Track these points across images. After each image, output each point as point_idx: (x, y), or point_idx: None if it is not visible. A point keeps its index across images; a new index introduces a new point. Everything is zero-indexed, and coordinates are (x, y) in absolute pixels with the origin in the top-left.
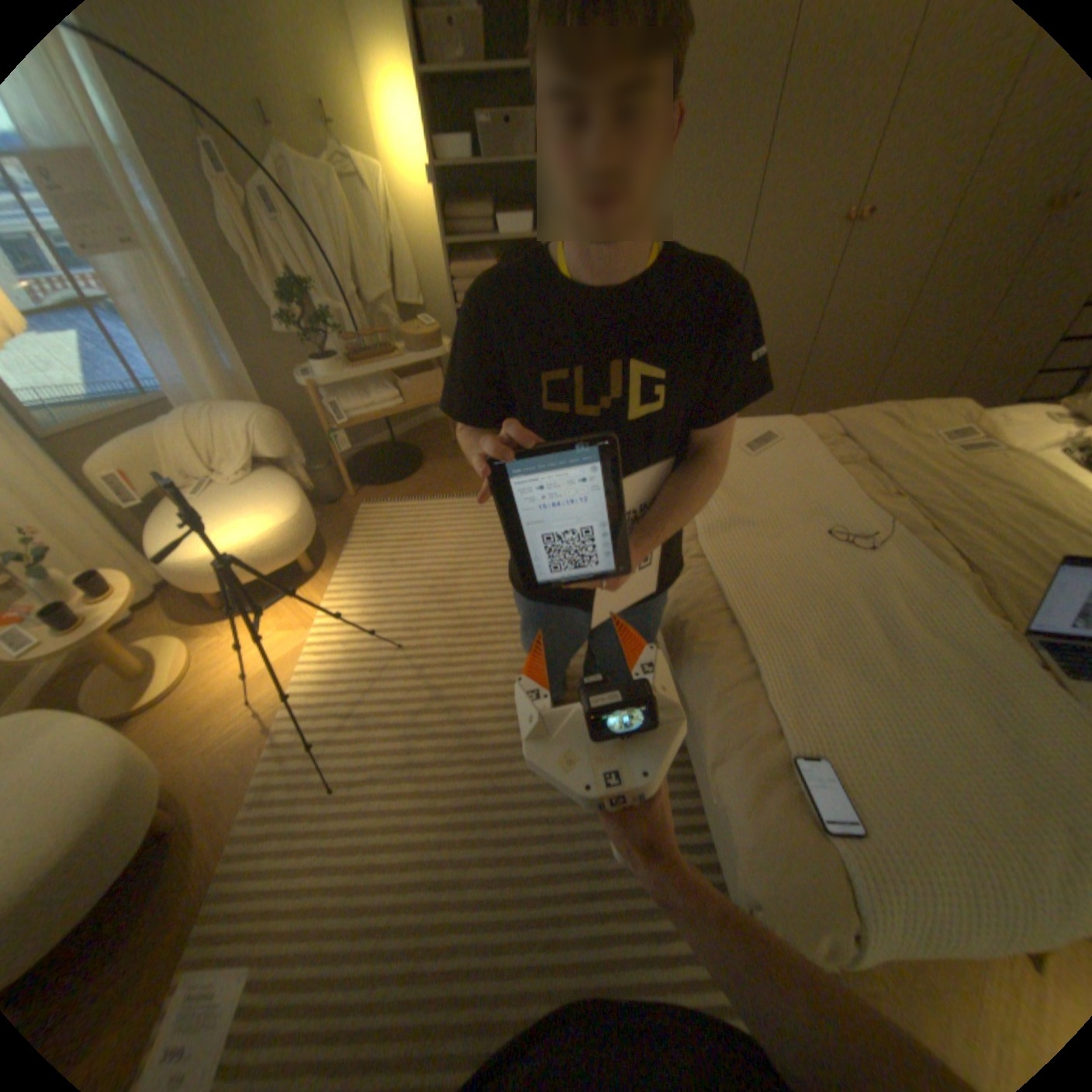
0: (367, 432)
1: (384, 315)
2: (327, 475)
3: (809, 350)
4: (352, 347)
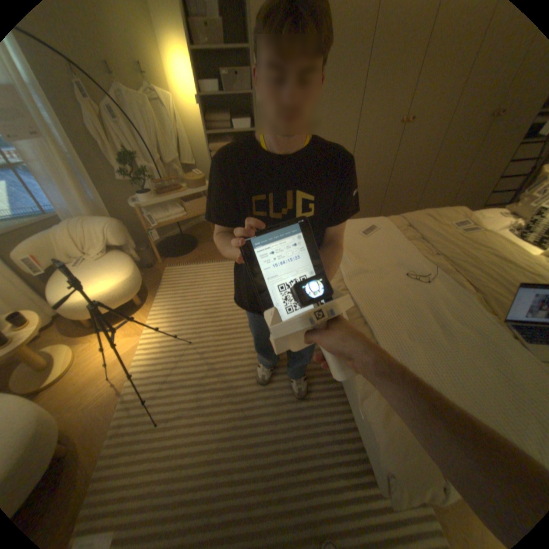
0: (167, 229)
1: (175, 170)
2: (147, 253)
3: (387, 184)
4: (158, 186)
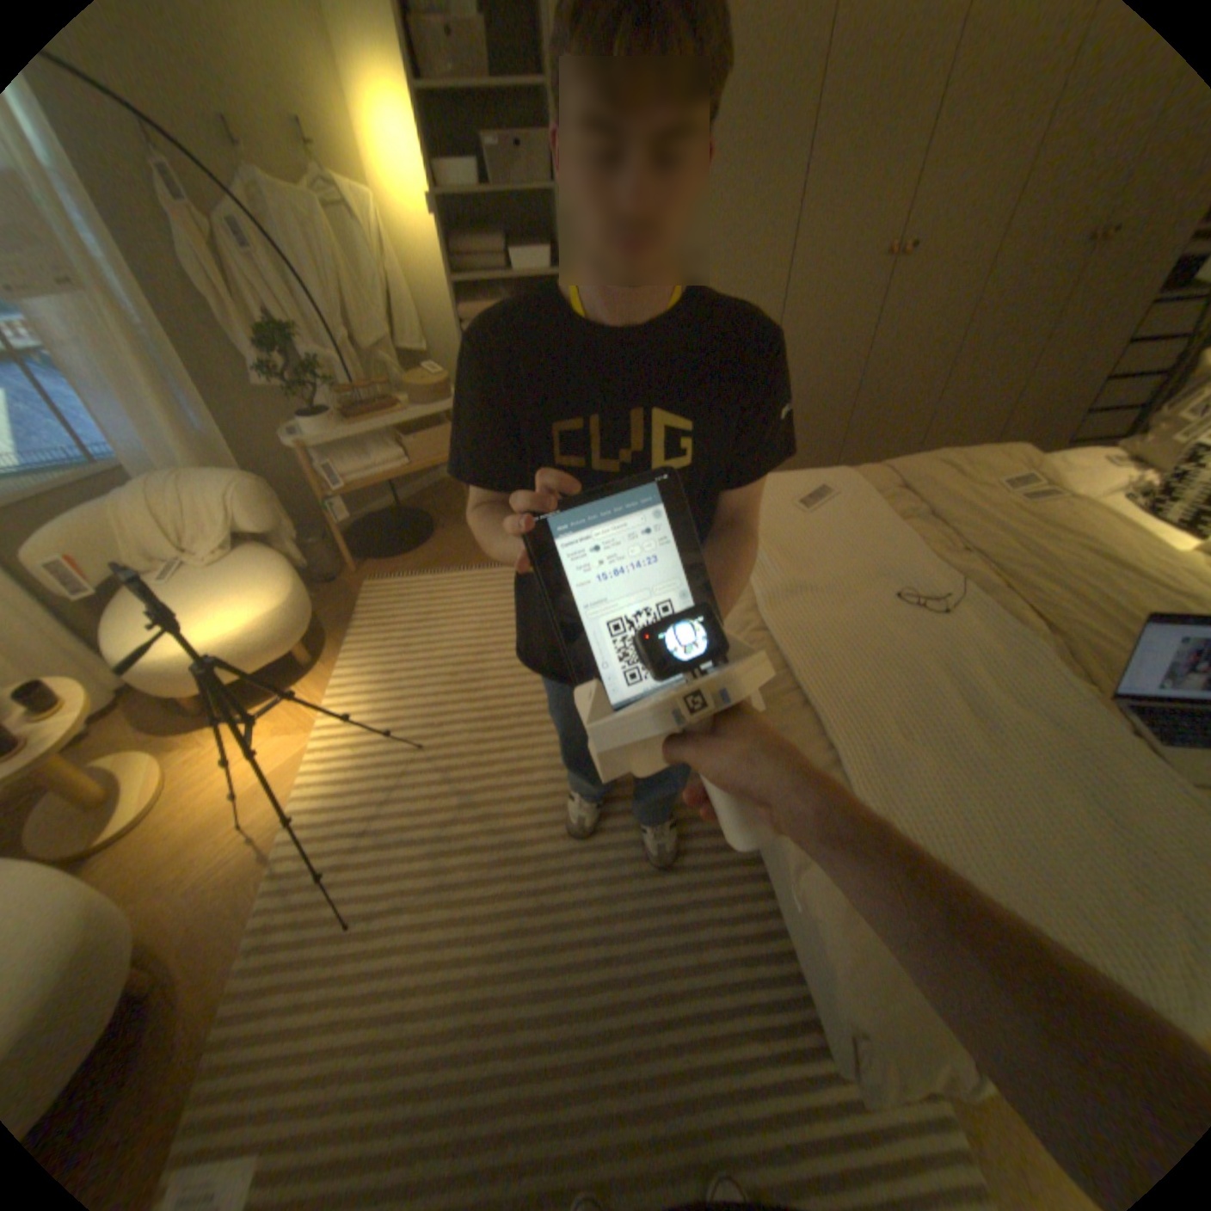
0: (367, 497)
1: (382, 364)
2: (322, 549)
3: (856, 394)
4: (346, 401)
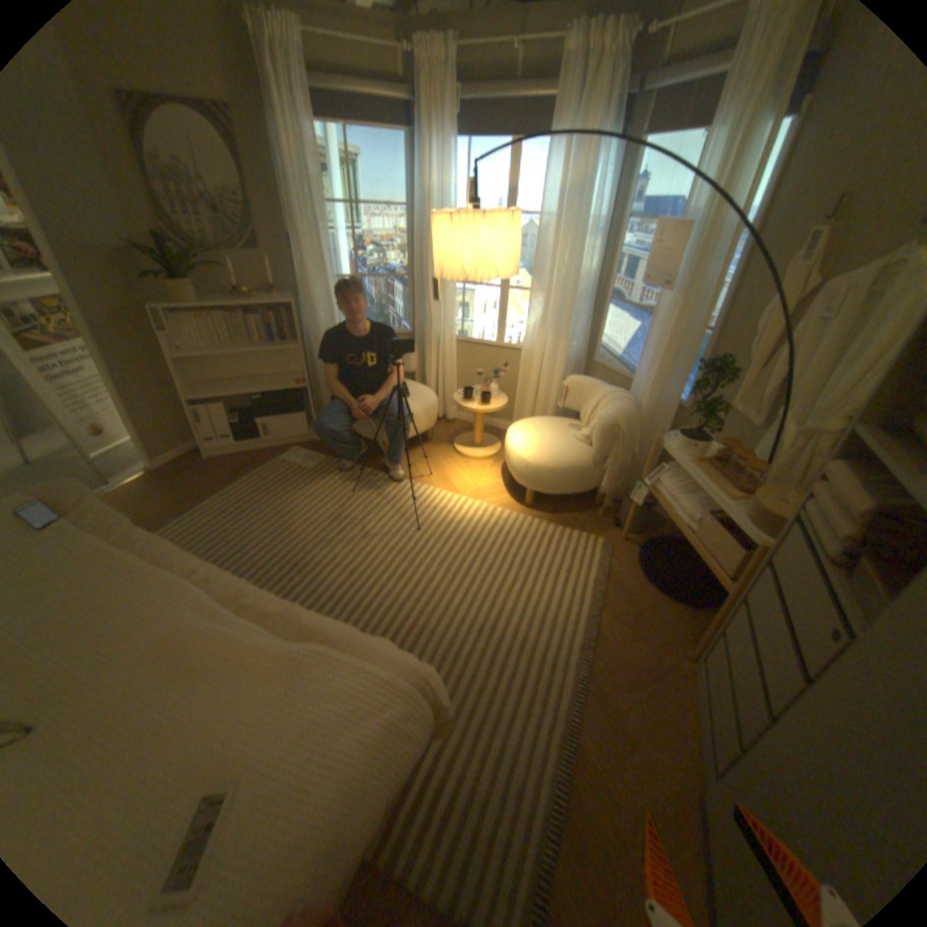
0: None
1: None
2: (629, 508)
3: None
4: (734, 456)
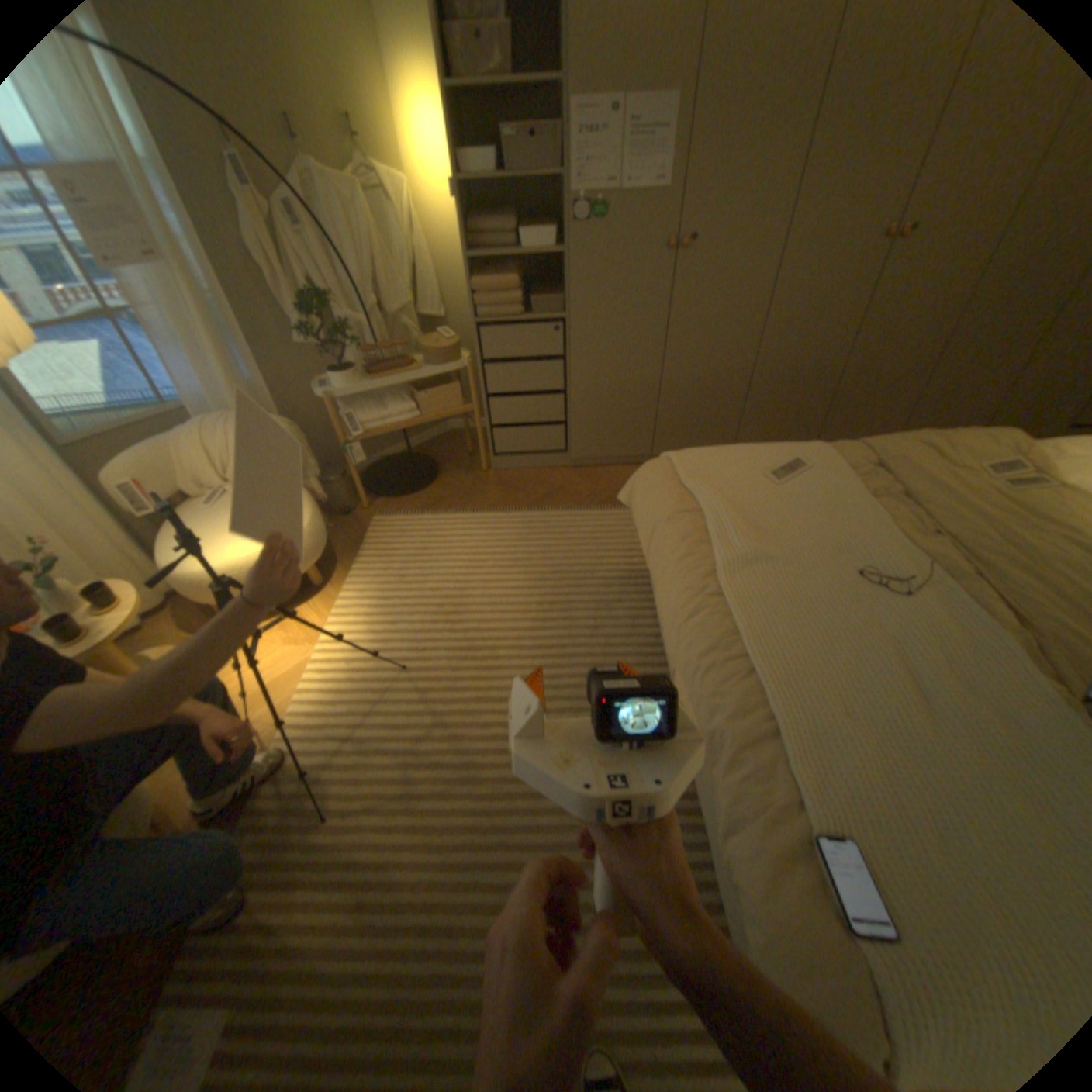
0: (385, 442)
1: (406, 327)
2: (343, 486)
3: (843, 370)
4: (372, 359)
